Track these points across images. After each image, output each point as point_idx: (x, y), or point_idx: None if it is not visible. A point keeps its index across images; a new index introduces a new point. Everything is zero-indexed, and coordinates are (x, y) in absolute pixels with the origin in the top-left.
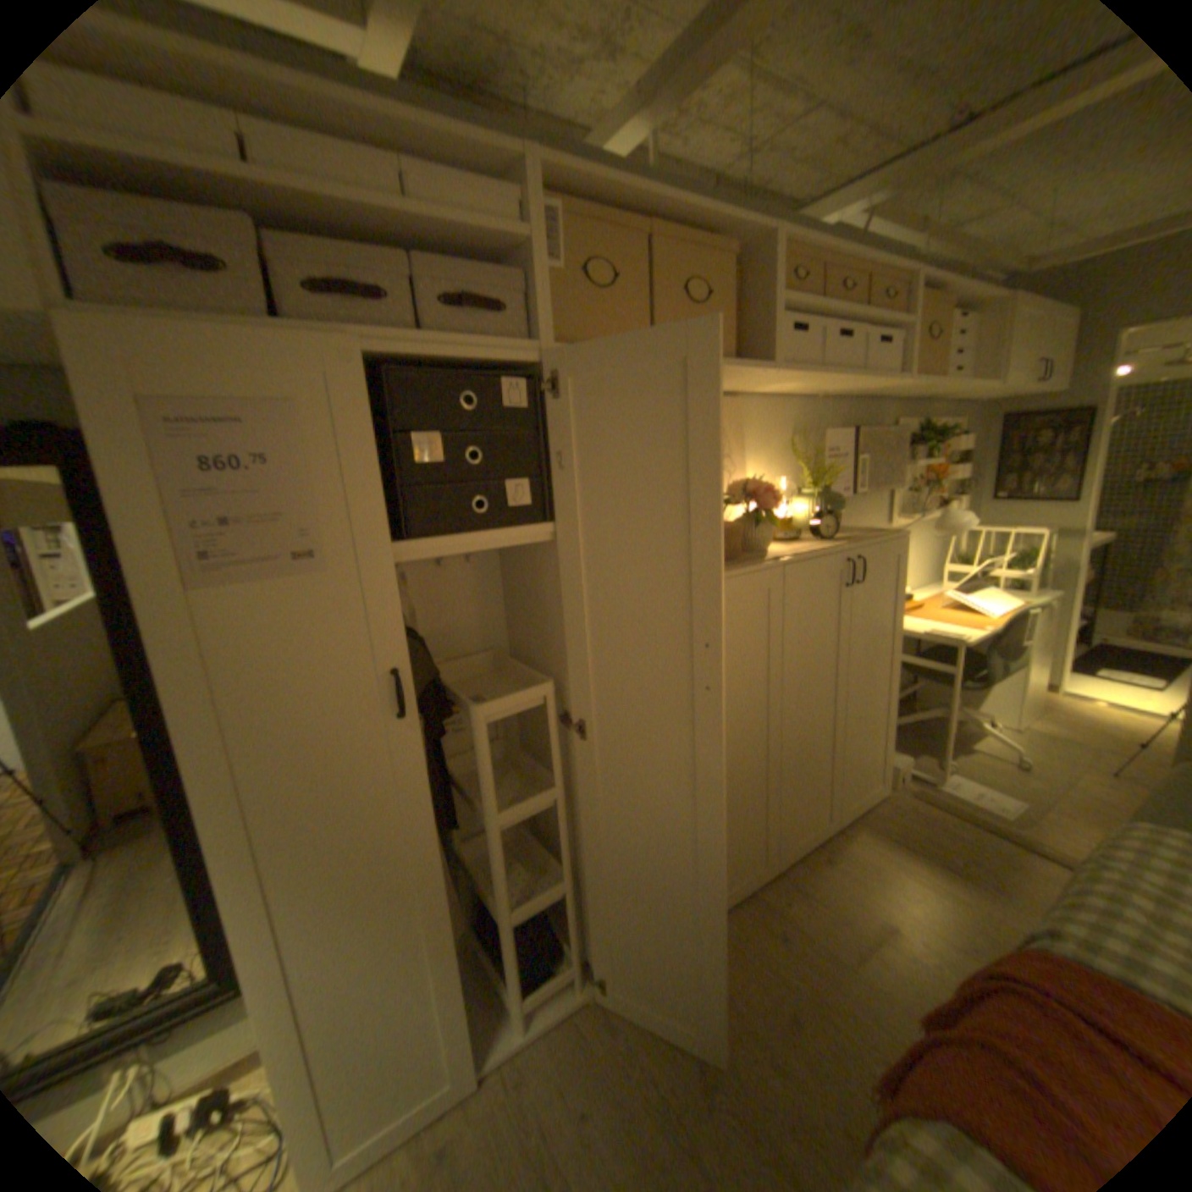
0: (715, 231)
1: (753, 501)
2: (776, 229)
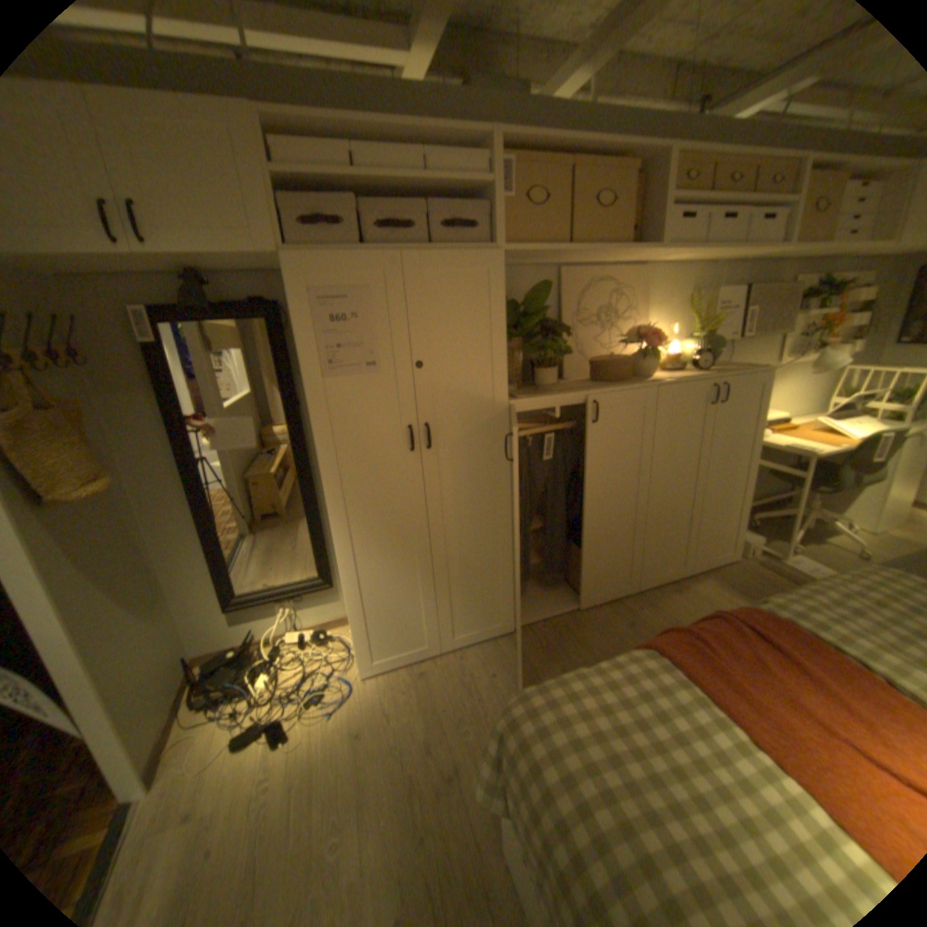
0: (625, 153)
1: (644, 341)
2: (671, 147)
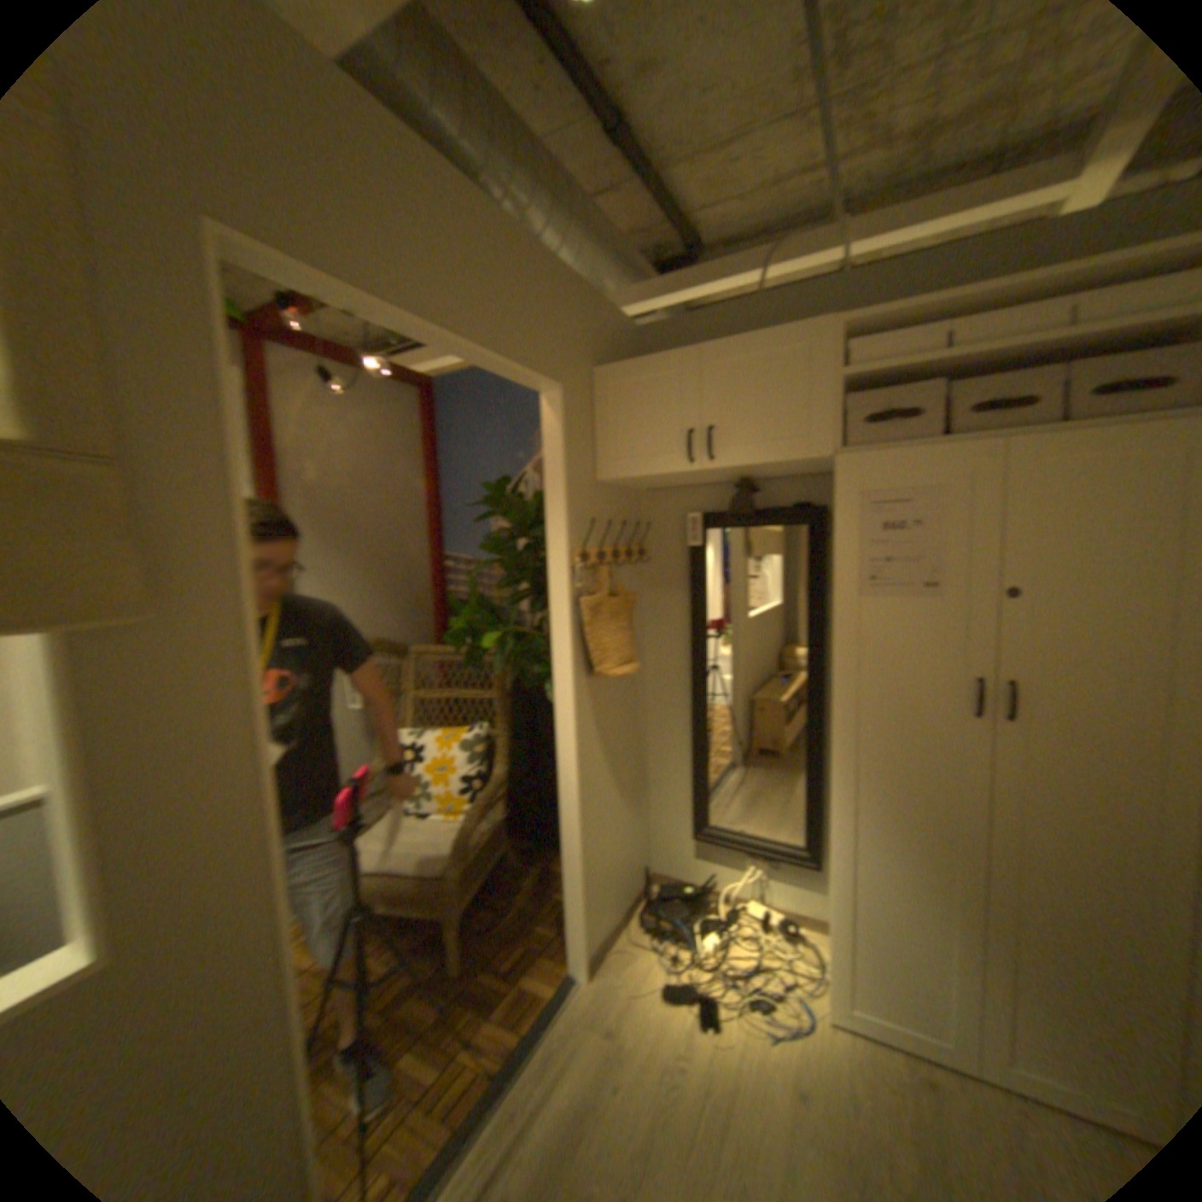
0: None
1: None
2: None
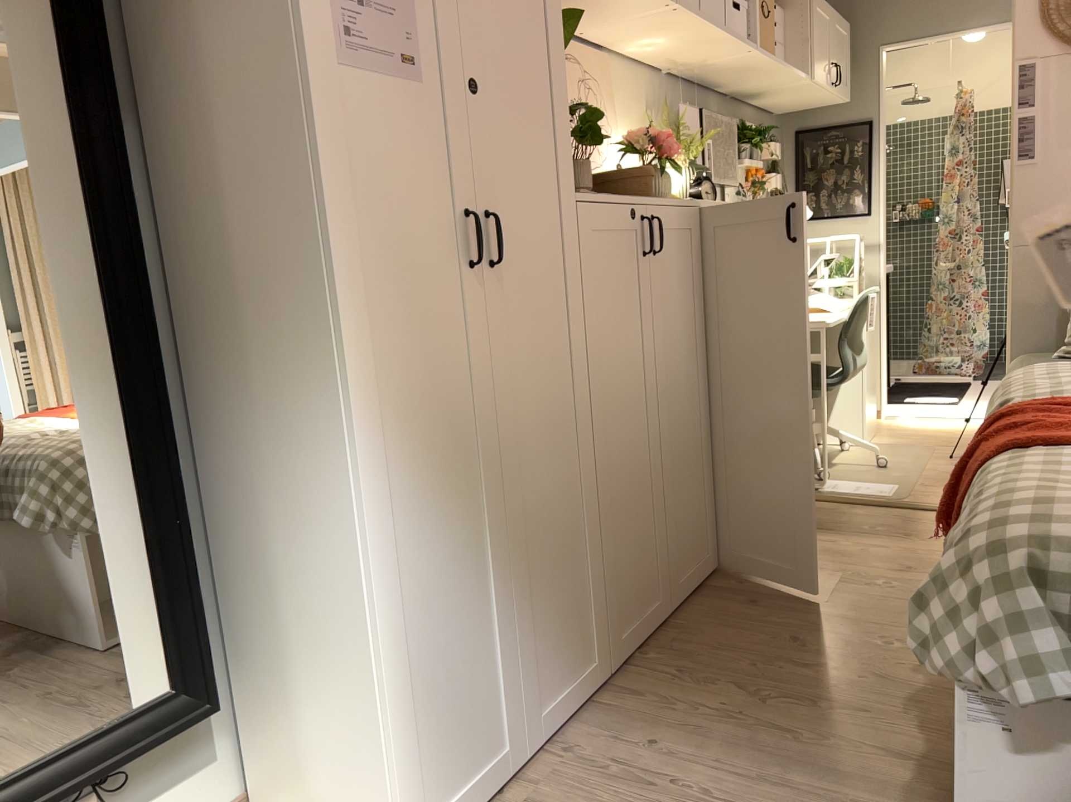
0: None
1: (654, 148)
2: None
